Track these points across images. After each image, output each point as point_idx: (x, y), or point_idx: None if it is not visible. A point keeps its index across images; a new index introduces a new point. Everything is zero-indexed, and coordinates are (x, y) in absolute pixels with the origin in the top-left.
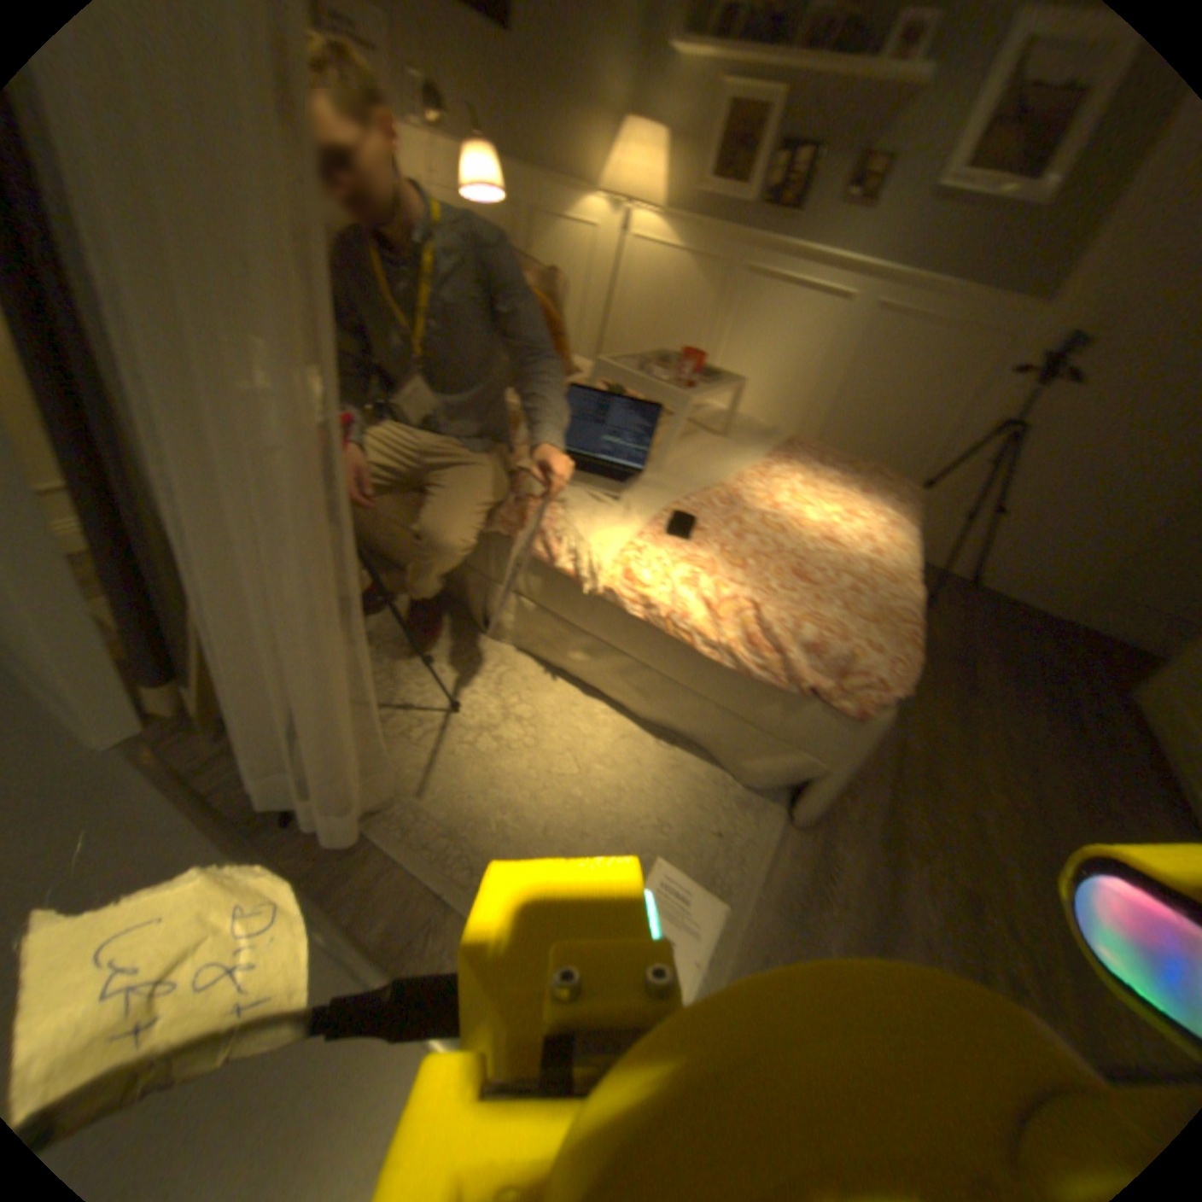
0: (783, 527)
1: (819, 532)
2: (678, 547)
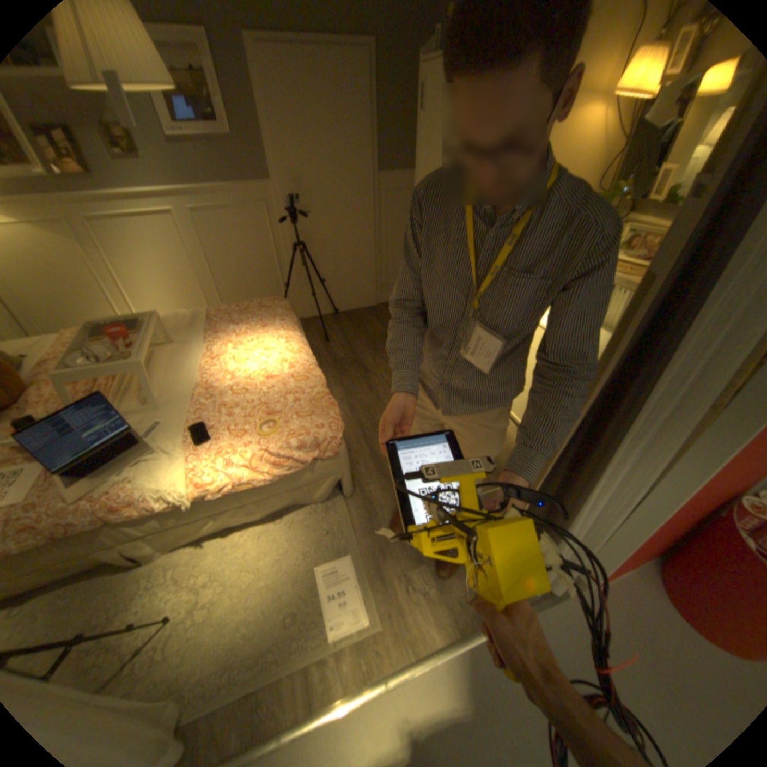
0: (245, 389)
1: (261, 377)
2: (208, 451)
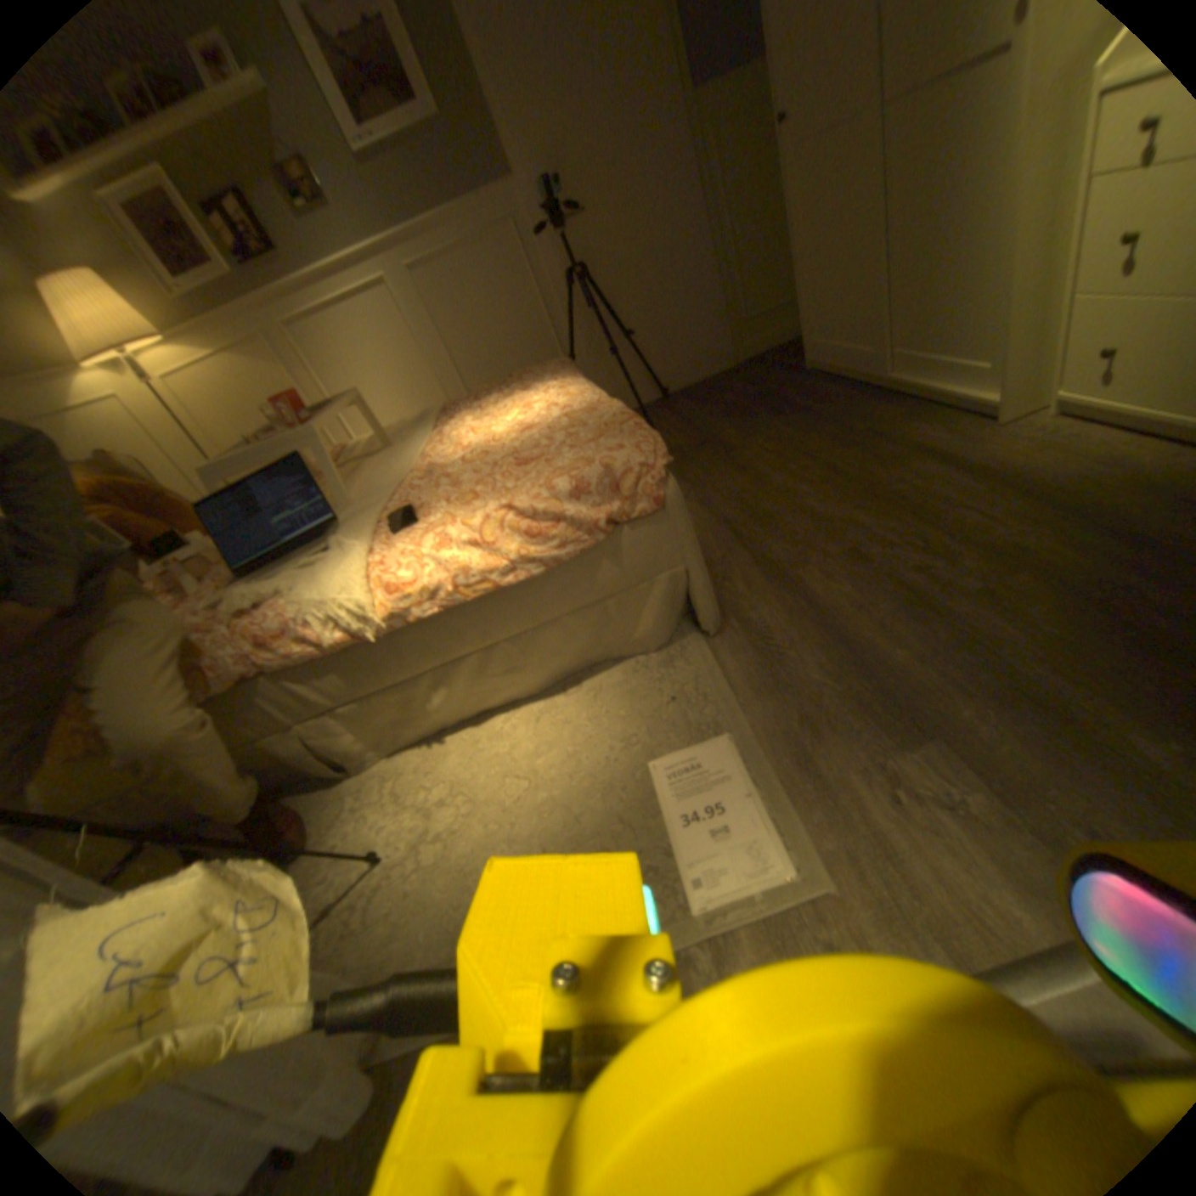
0: (486, 453)
1: (514, 433)
2: (412, 535)
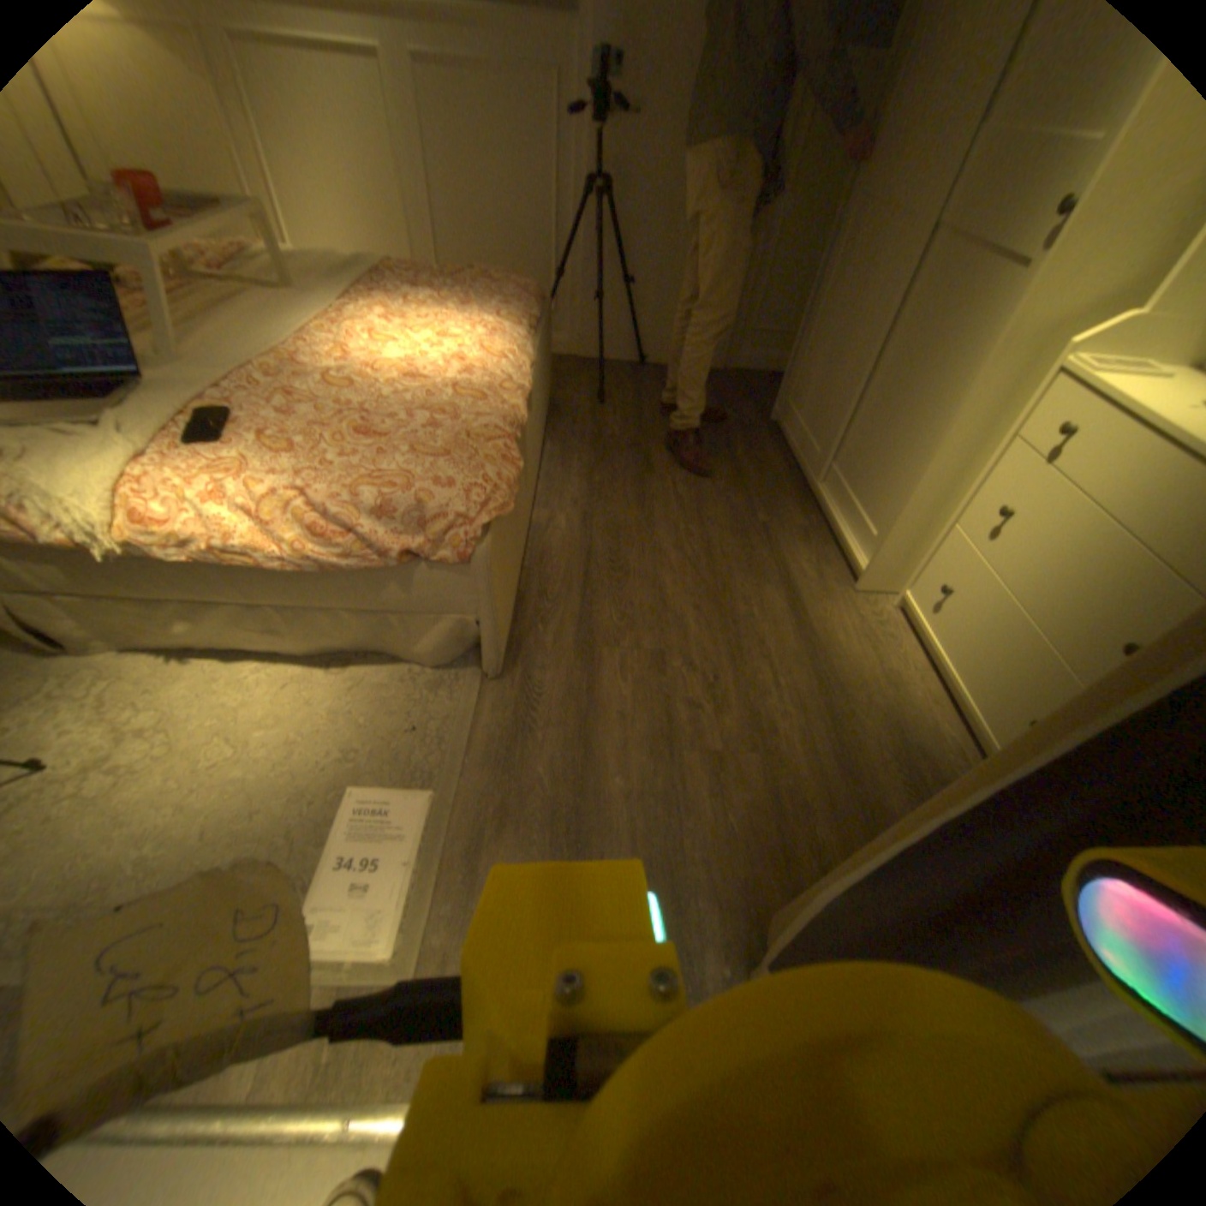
0: (349, 380)
1: (395, 371)
2: (194, 457)
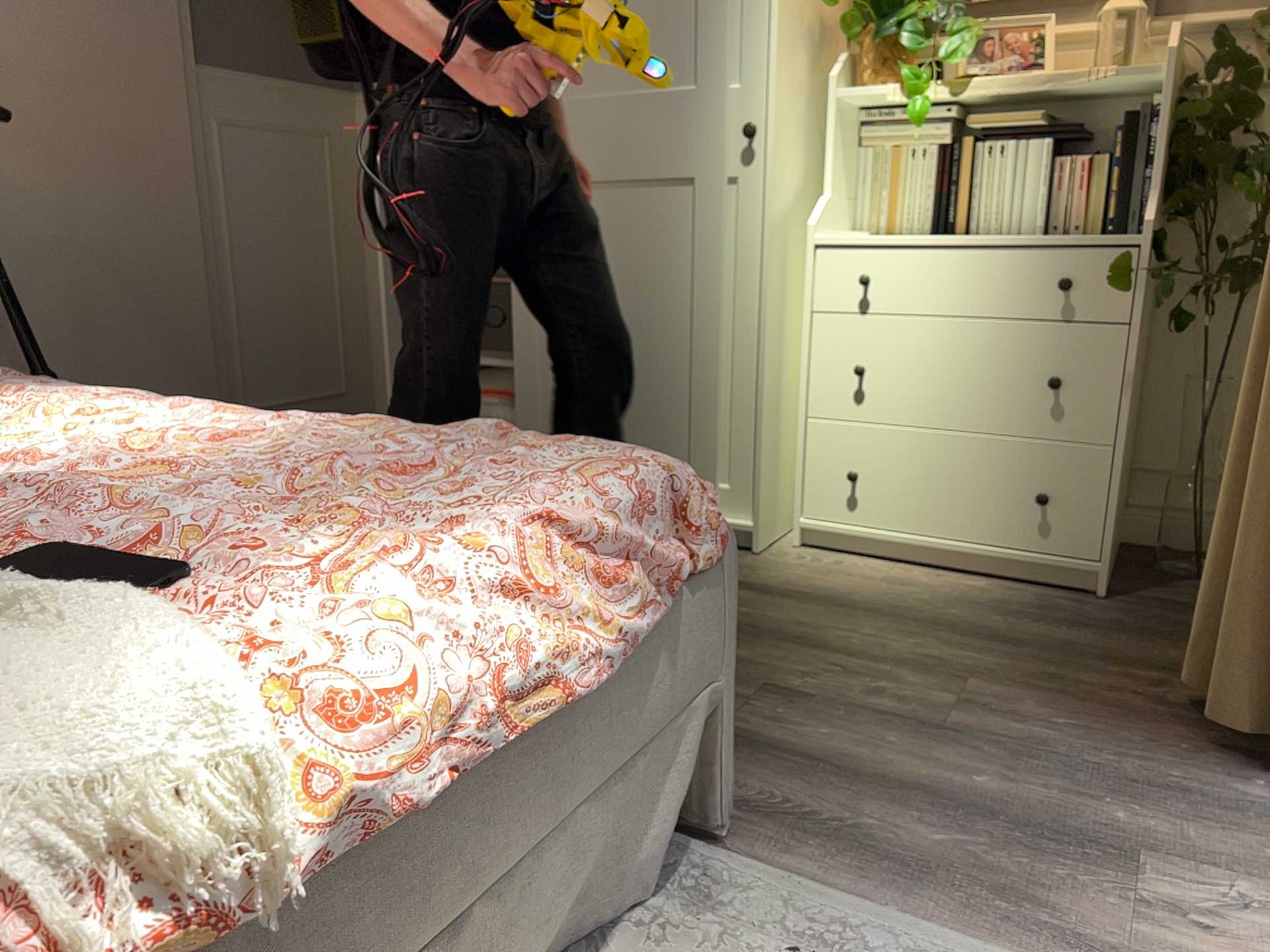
0: (137, 480)
1: (175, 453)
2: (218, 619)
